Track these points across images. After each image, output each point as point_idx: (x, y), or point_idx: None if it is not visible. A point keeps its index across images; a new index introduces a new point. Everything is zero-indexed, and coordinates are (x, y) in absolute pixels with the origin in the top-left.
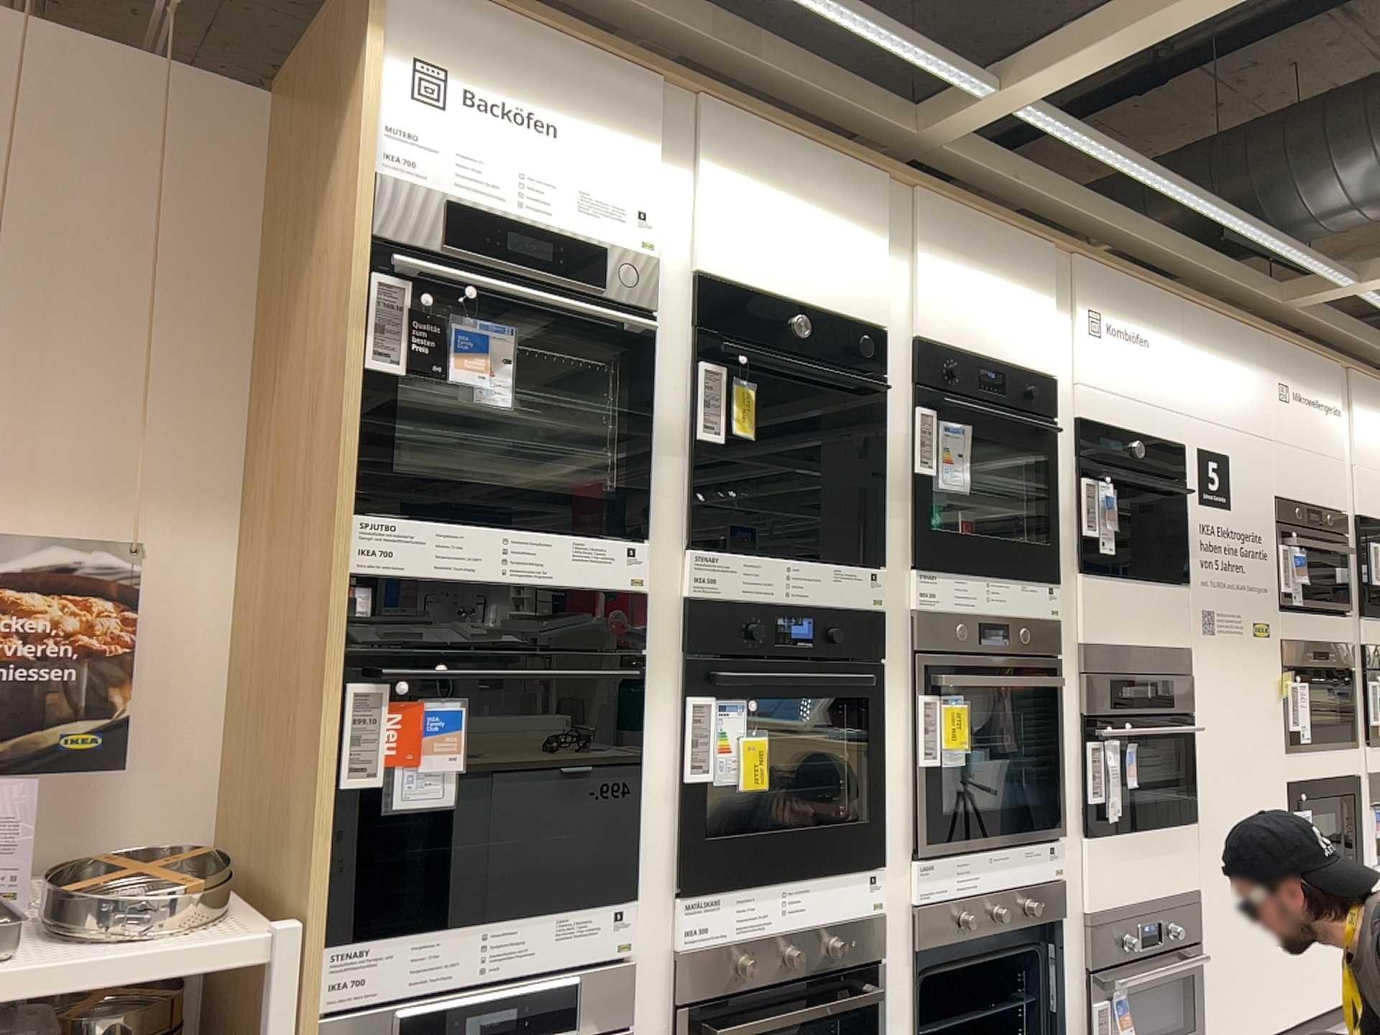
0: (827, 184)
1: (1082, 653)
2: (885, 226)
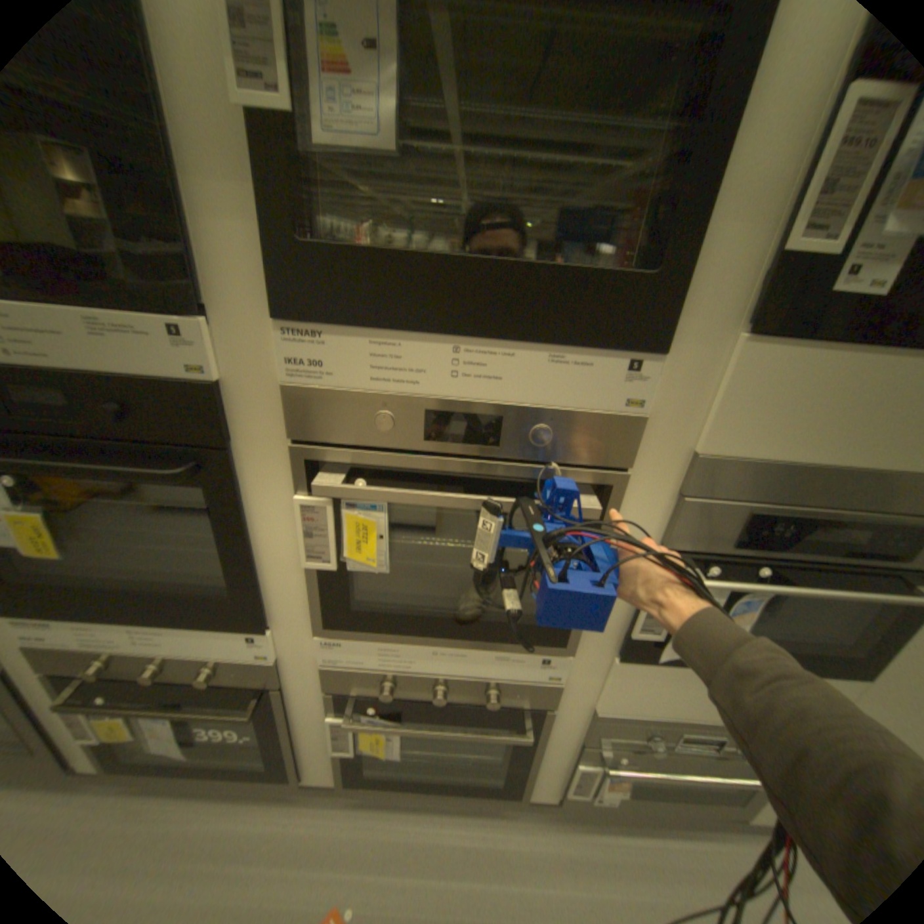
0: None
1: (695, 470)
2: None
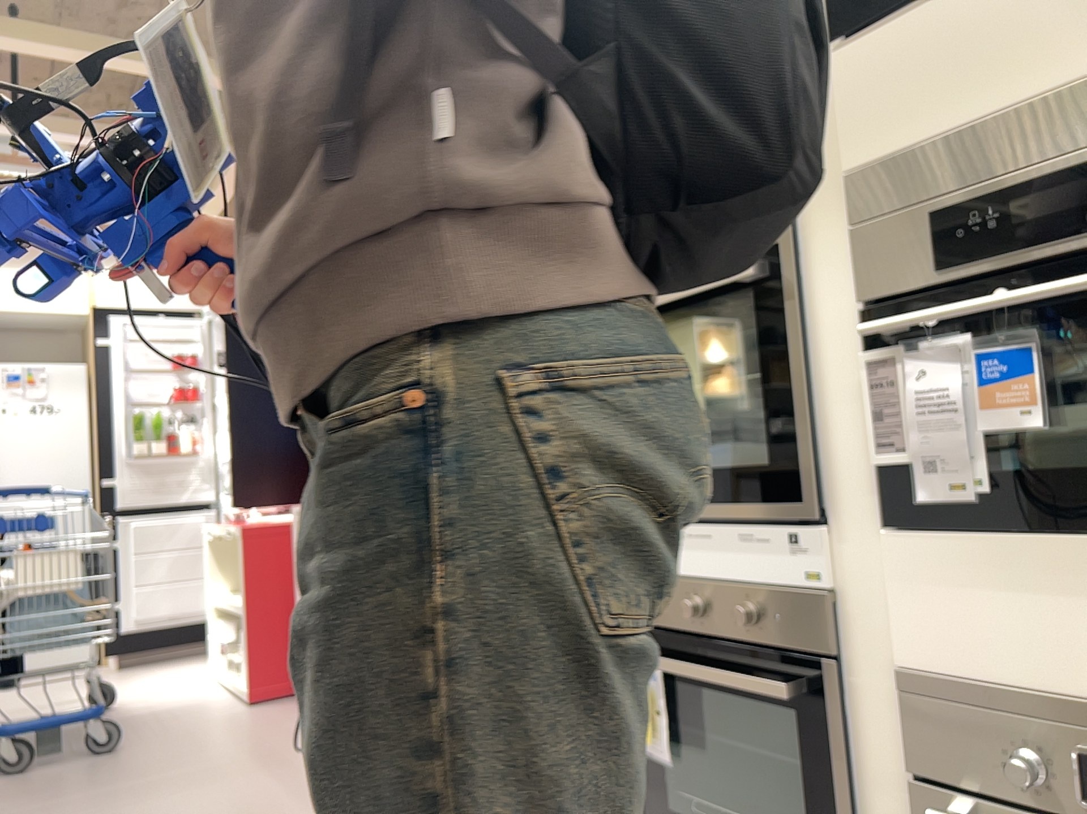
0: None
1: (846, 192)
2: None
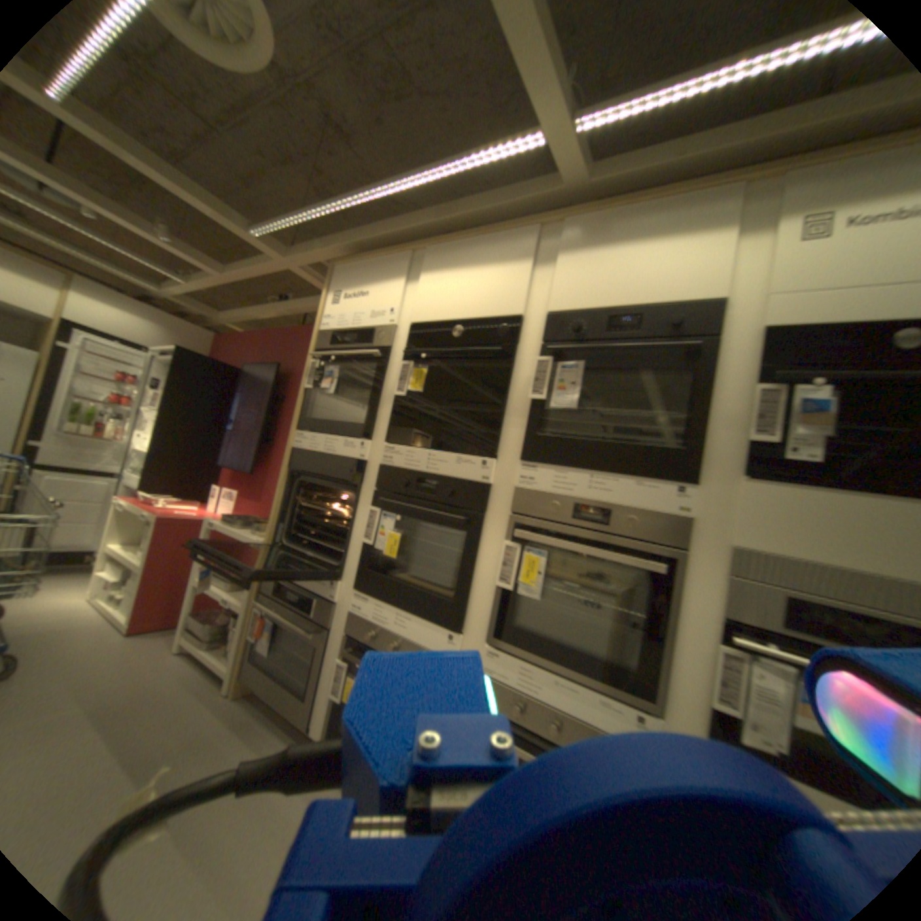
0: (489, 250)
1: (731, 555)
2: (529, 254)
